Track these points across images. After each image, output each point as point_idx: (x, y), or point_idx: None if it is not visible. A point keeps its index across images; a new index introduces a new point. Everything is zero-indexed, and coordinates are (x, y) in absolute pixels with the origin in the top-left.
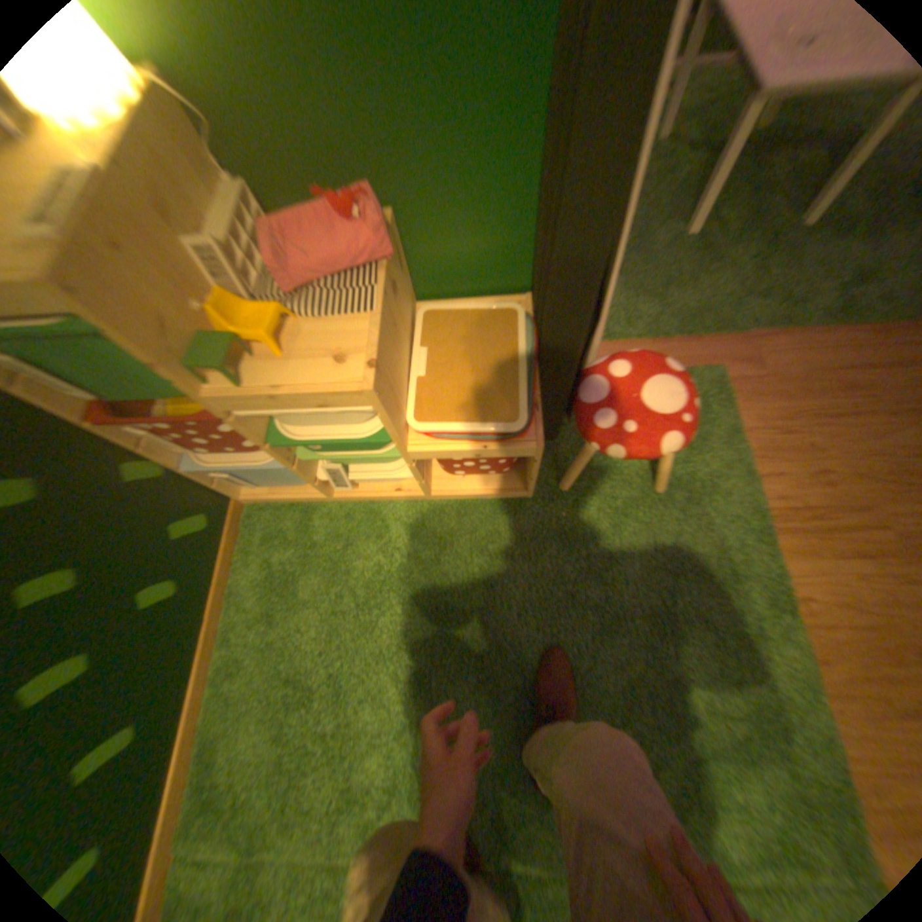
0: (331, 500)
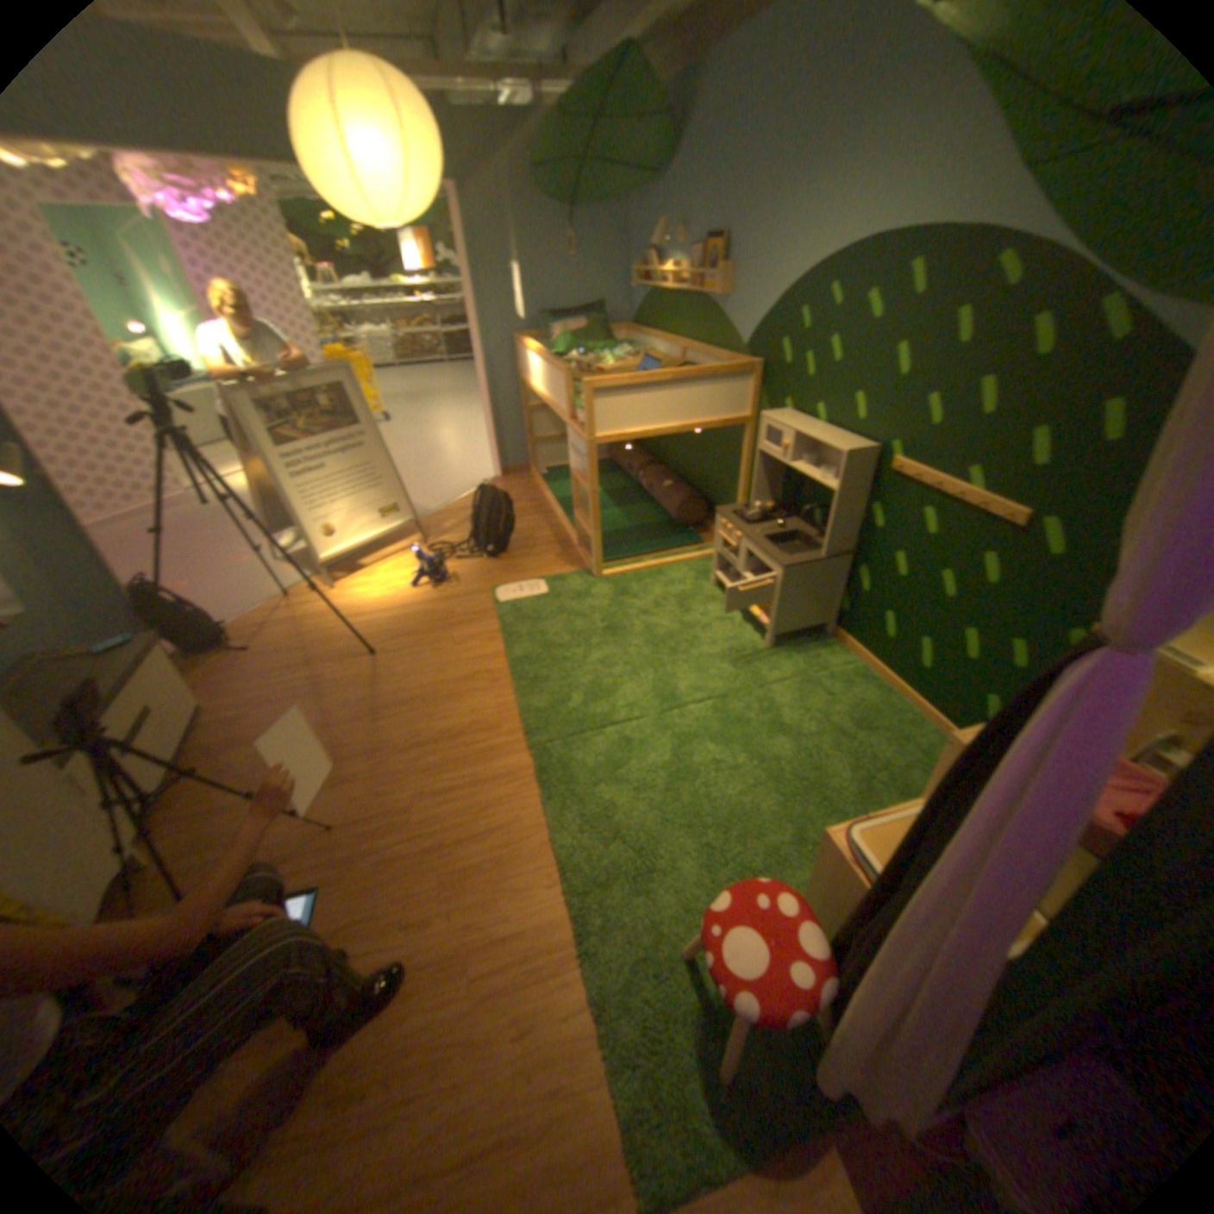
0: None
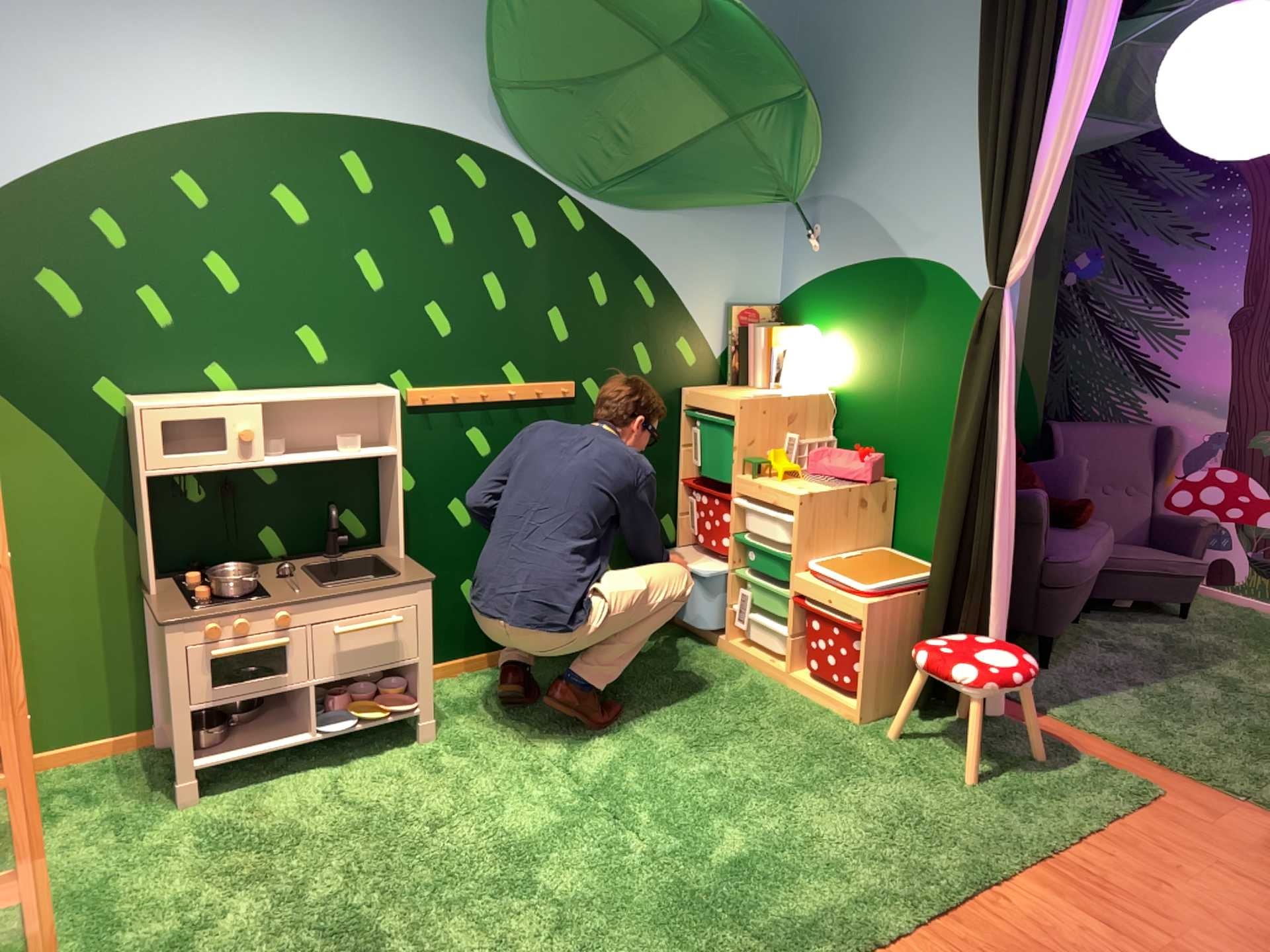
0: (726, 650)
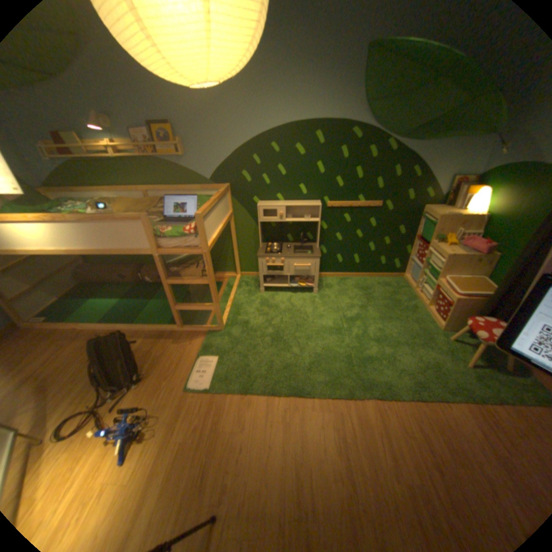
0: (413, 291)
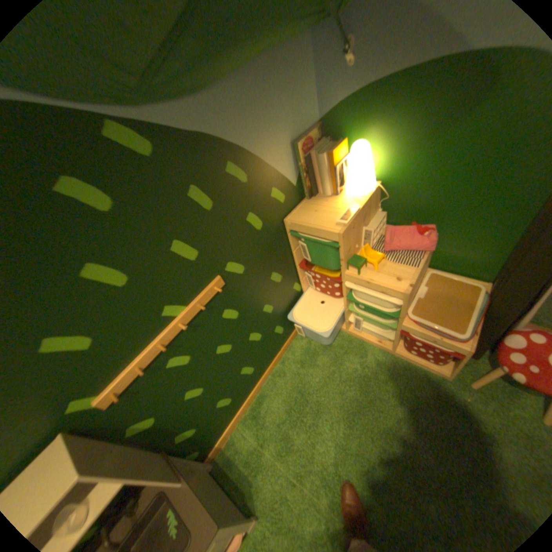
0: (346, 332)
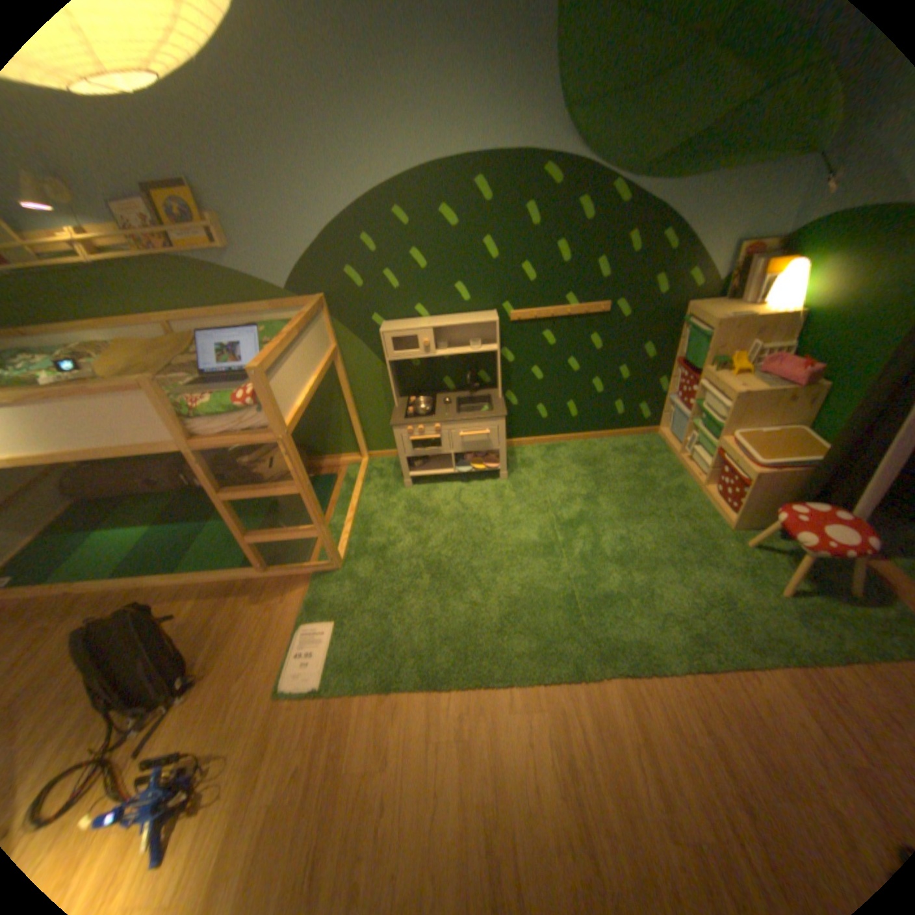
0: (677, 458)
